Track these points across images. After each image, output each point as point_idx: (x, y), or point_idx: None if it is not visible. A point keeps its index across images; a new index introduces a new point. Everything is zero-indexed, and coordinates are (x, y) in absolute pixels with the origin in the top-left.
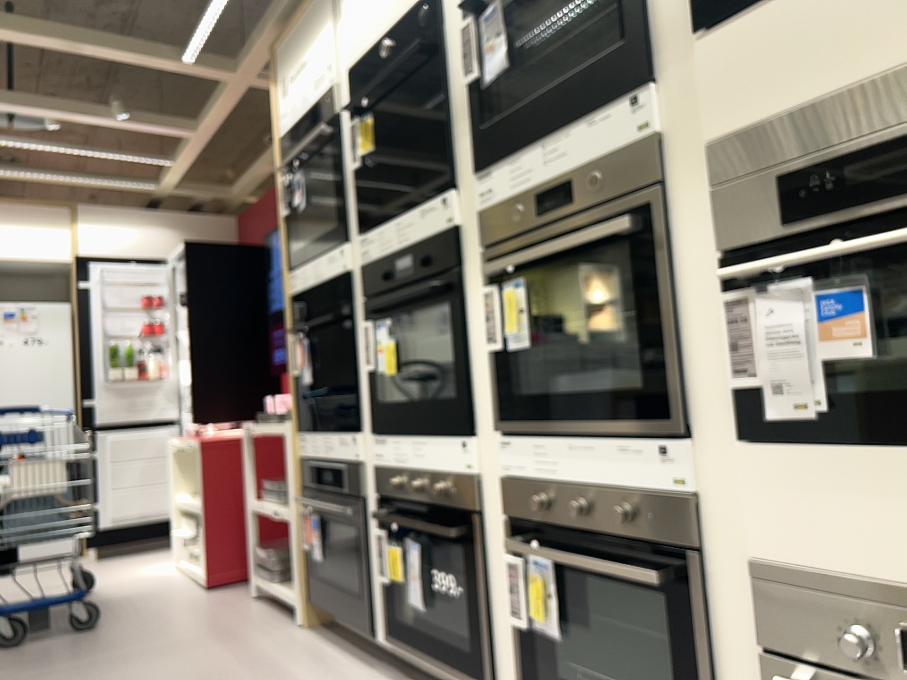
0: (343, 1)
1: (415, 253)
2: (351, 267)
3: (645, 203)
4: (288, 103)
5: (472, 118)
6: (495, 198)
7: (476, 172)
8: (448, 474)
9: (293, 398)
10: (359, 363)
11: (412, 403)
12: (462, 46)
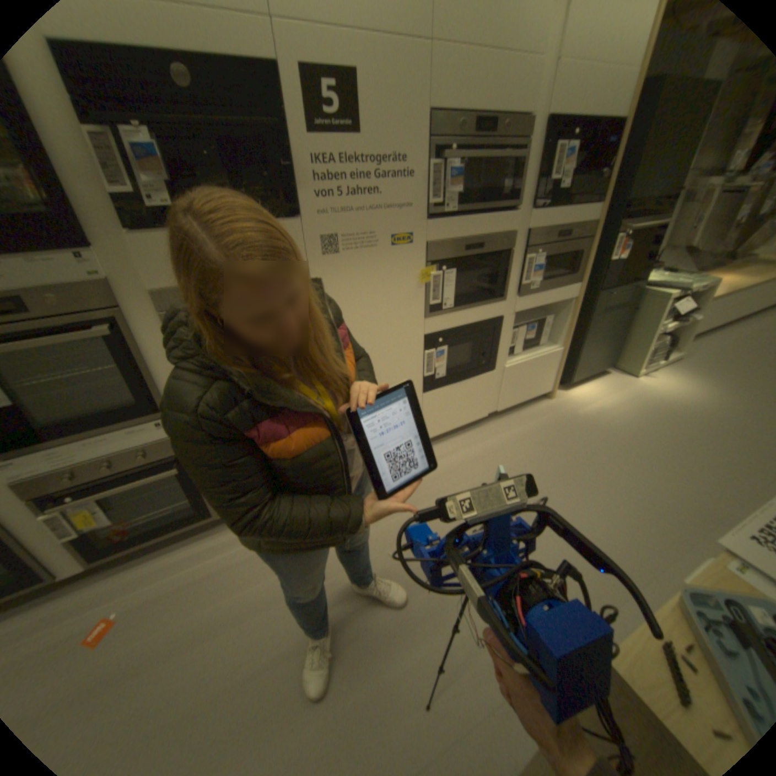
0: None
1: None
2: None
3: (106, 317)
4: None
5: None
6: None
7: None
8: None
9: None
10: None
11: None
12: None
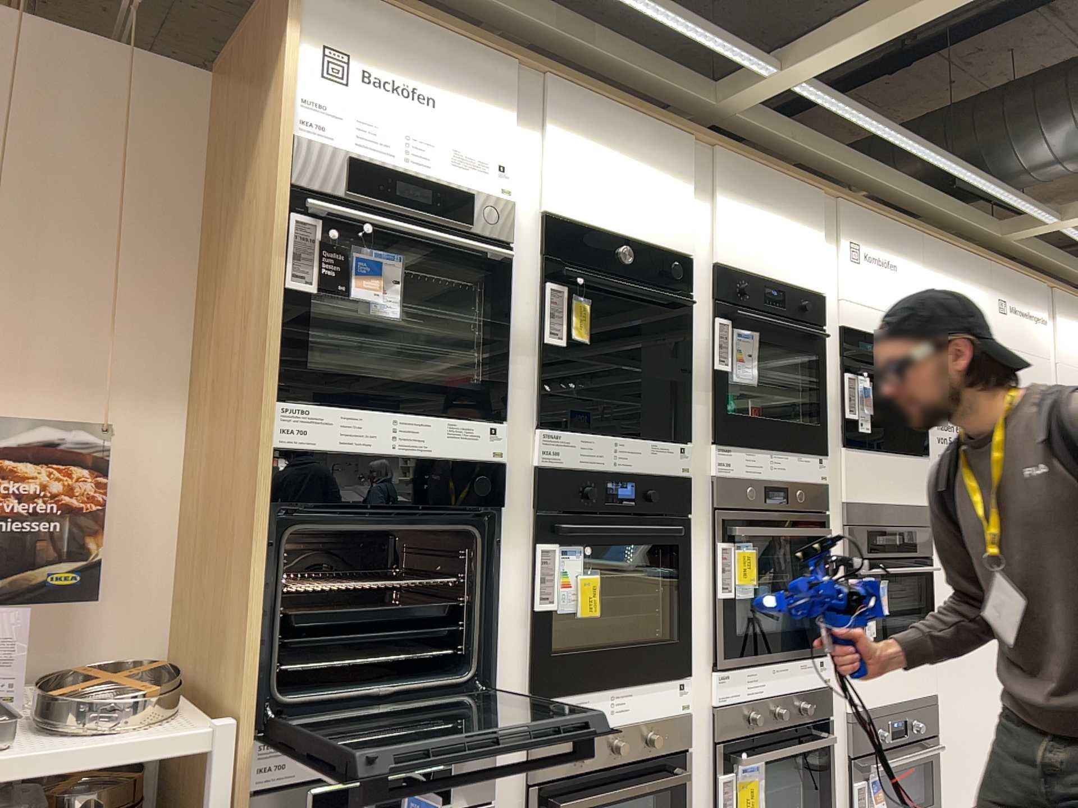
0: (548, 123)
1: (643, 486)
2: (506, 459)
3: (819, 519)
4: (352, 108)
5: (713, 395)
6: (733, 473)
7: (714, 442)
8: (661, 718)
9: (253, 663)
10: (502, 598)
11: (602, 648)
12: (715, 333)
